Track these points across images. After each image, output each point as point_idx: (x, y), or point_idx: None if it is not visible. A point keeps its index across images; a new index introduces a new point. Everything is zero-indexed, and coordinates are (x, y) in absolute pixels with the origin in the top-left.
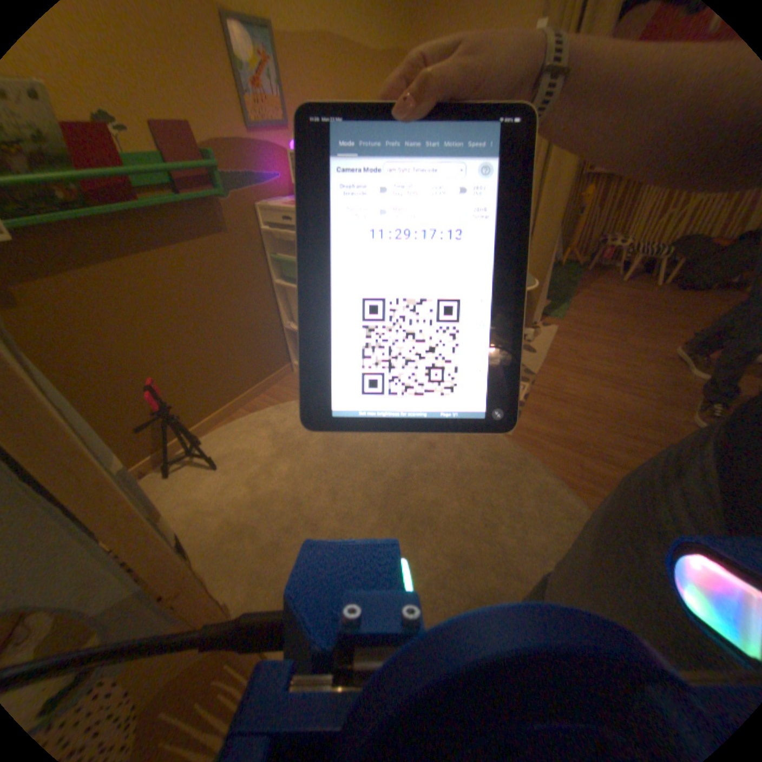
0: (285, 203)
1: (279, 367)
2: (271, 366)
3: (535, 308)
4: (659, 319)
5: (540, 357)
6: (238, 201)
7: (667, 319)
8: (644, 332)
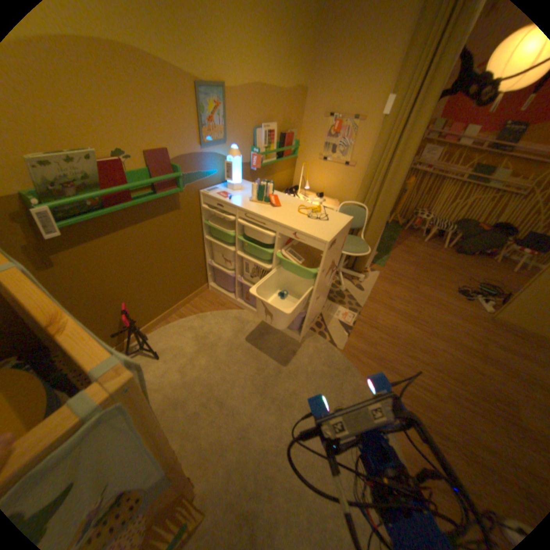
0: (220, 195)
1: (200, 287)
2: (195, 287)
3: (367, 261)
4: (440, 274)
5: (366, 295)
6: (190, 190)
7: (446, 274)
8: (430, 282)
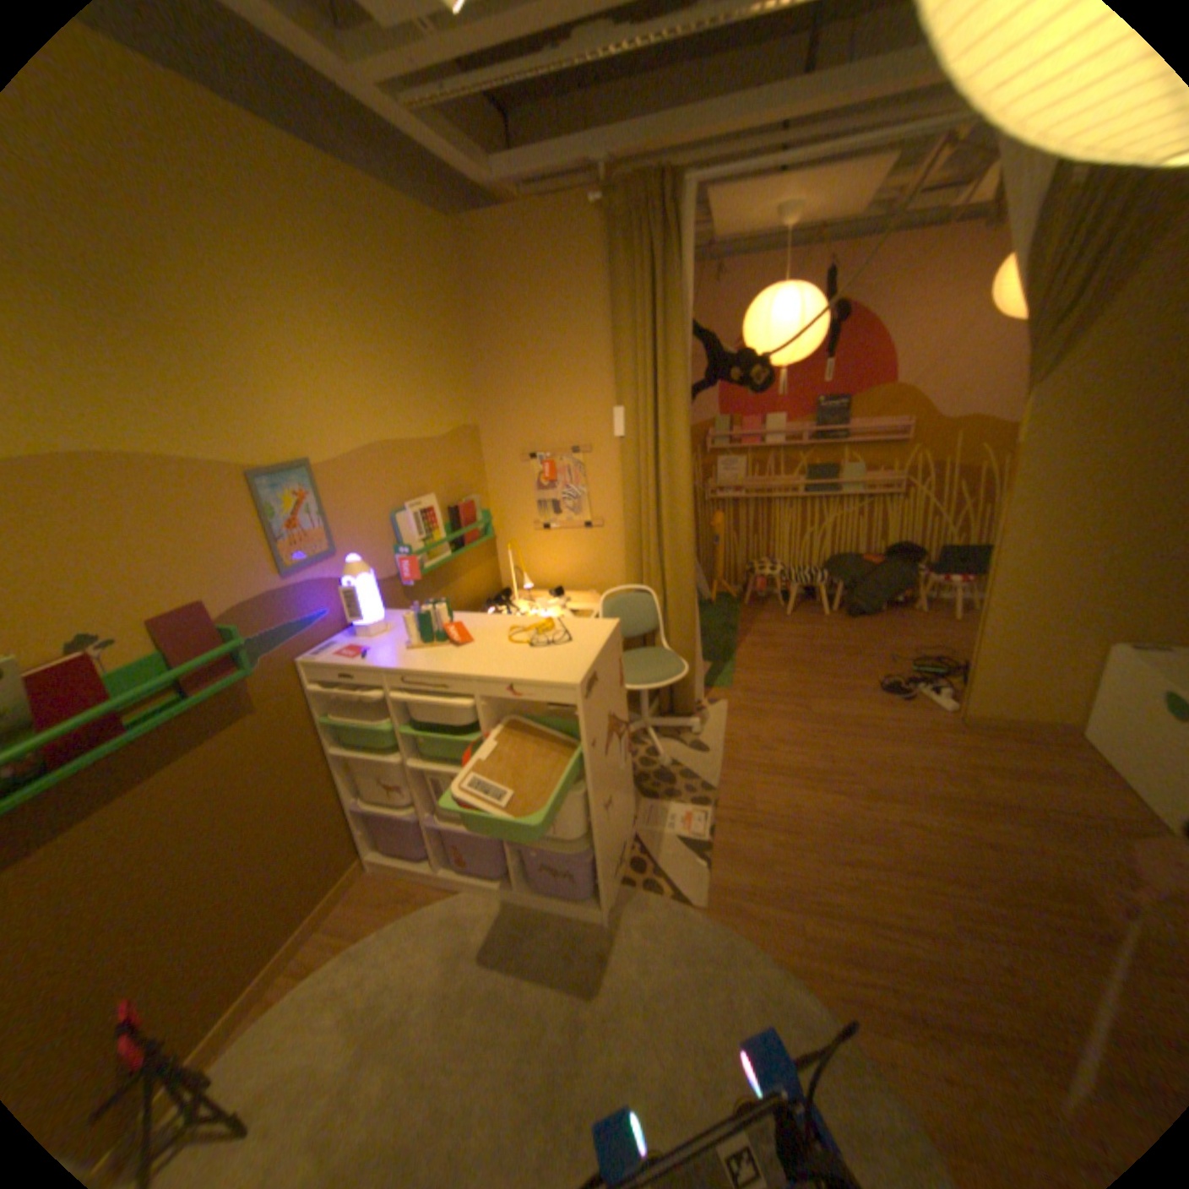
0: (342, 655)
1: (342, 874)
2: (329, 879)
3: (694, 687)
4: (839, 666)
5: (717, 758)
6: (272, 666)
7: (848, 664)
8: (827, 689)
